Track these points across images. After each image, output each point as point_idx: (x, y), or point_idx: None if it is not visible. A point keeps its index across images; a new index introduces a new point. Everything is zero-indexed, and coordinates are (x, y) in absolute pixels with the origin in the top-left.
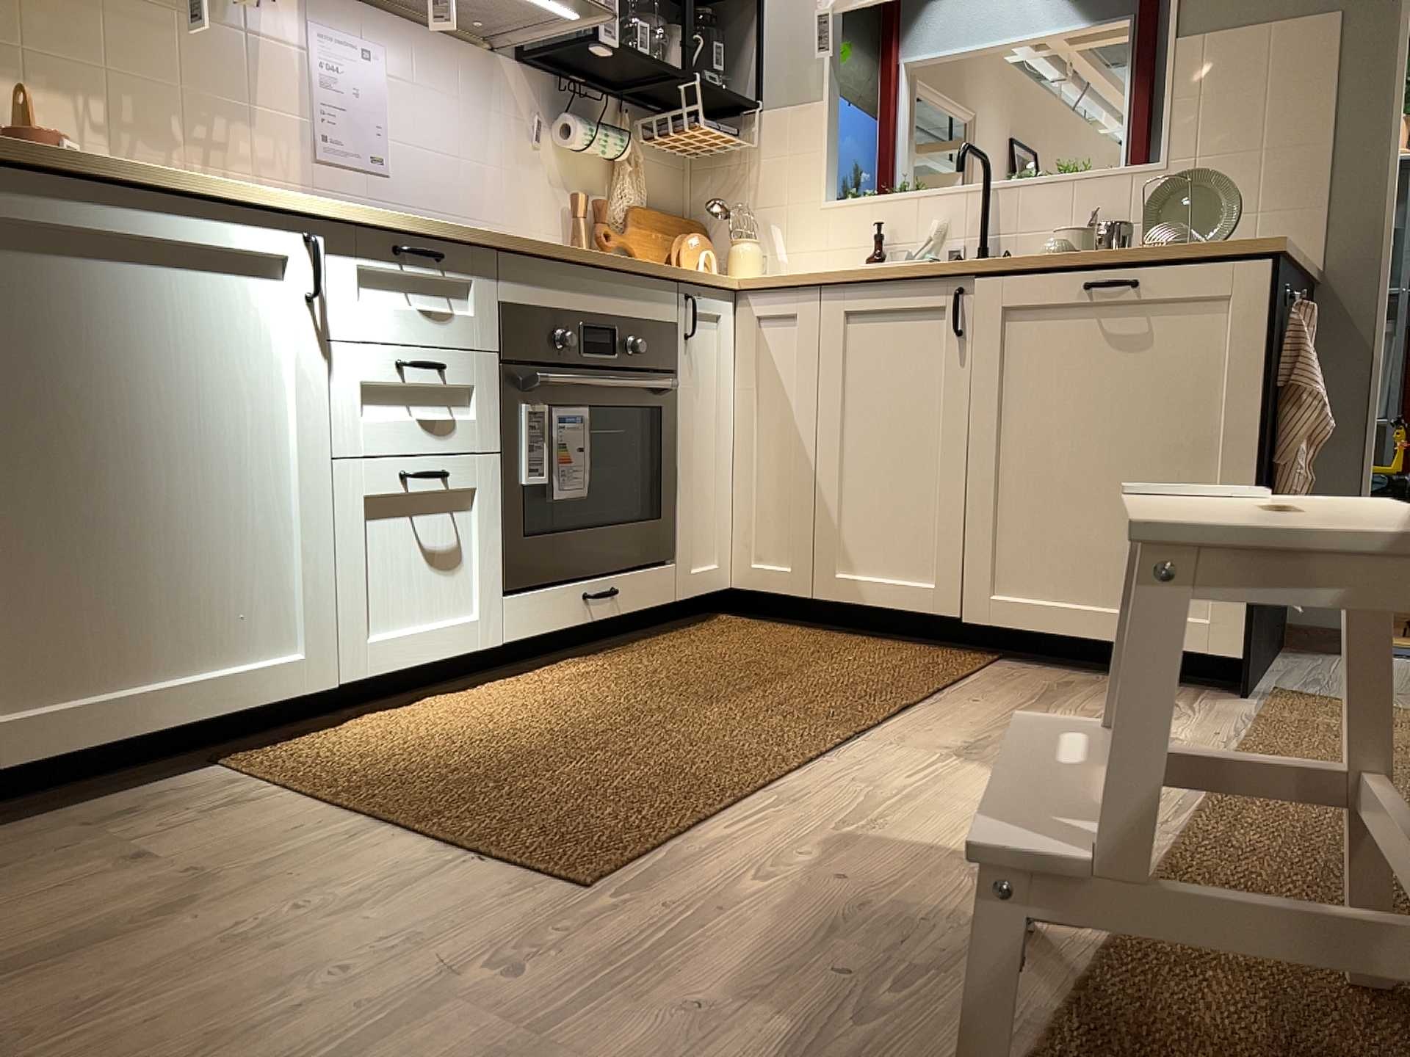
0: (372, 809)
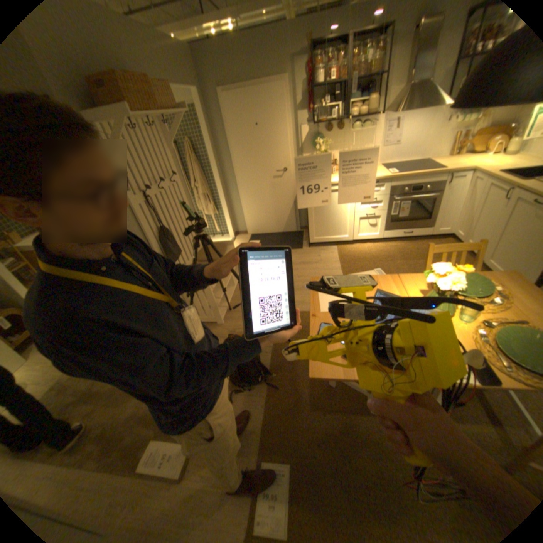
0: (340, 259)
